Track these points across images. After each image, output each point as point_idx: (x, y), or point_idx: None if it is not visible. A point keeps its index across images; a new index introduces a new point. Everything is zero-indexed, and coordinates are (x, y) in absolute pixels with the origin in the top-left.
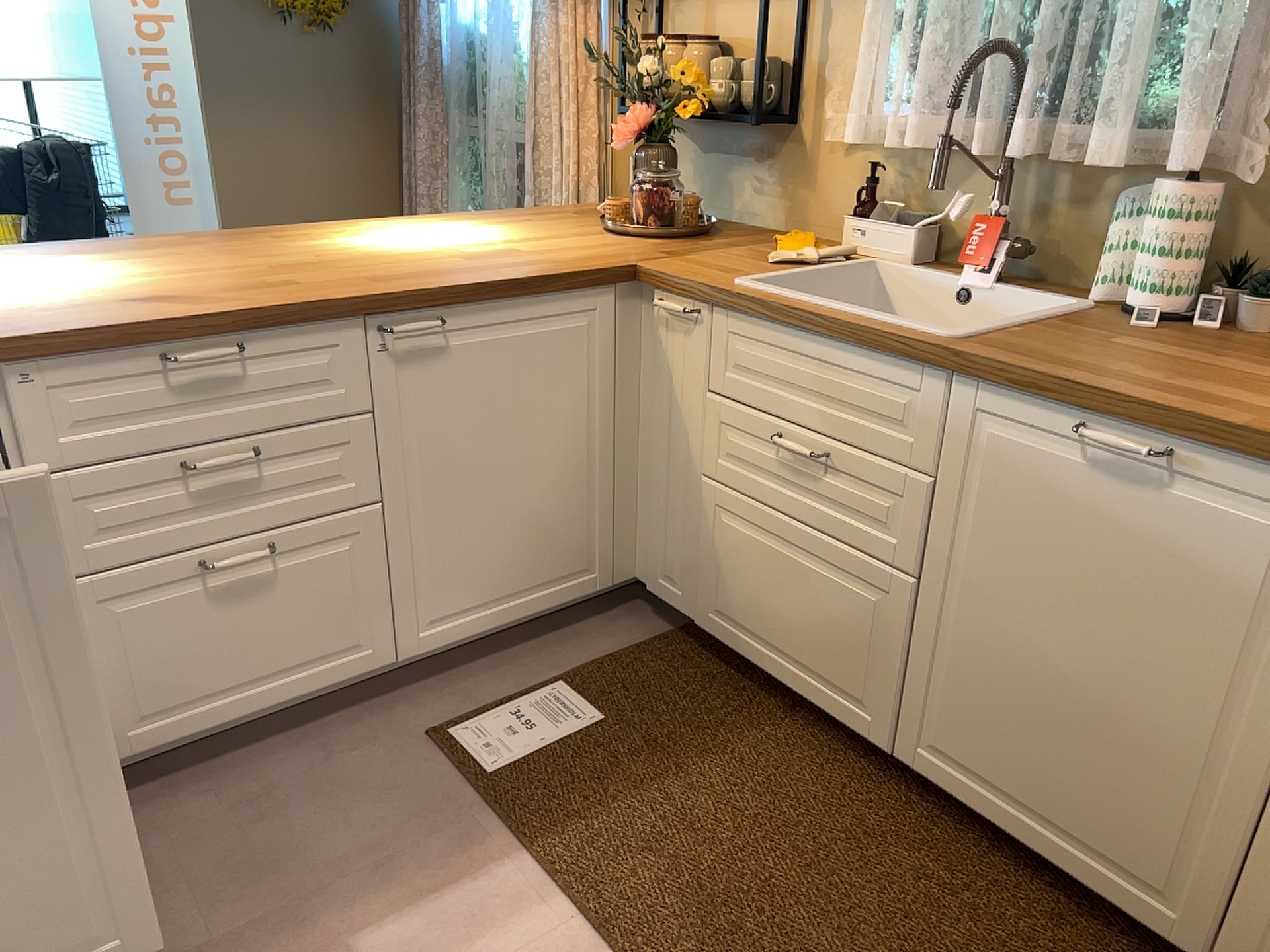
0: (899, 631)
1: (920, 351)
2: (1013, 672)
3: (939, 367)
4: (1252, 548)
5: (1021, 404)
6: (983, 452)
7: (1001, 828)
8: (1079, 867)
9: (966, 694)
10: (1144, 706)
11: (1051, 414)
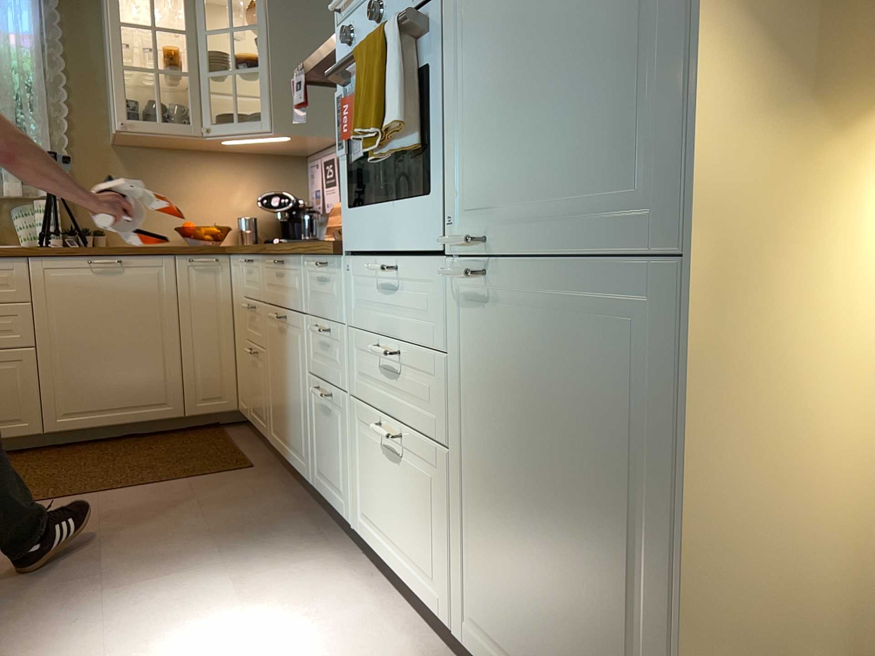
0: (31, 374)
1: (11, 252)
2: (89, 360)
3: (22, 256)
4: (151, 280)
5: (62, 261)
6: (50, 283)
7: (103, 426)
8: (136, 416)
9: (72, 381)
10: (138, 344)
11: (75, 261)
